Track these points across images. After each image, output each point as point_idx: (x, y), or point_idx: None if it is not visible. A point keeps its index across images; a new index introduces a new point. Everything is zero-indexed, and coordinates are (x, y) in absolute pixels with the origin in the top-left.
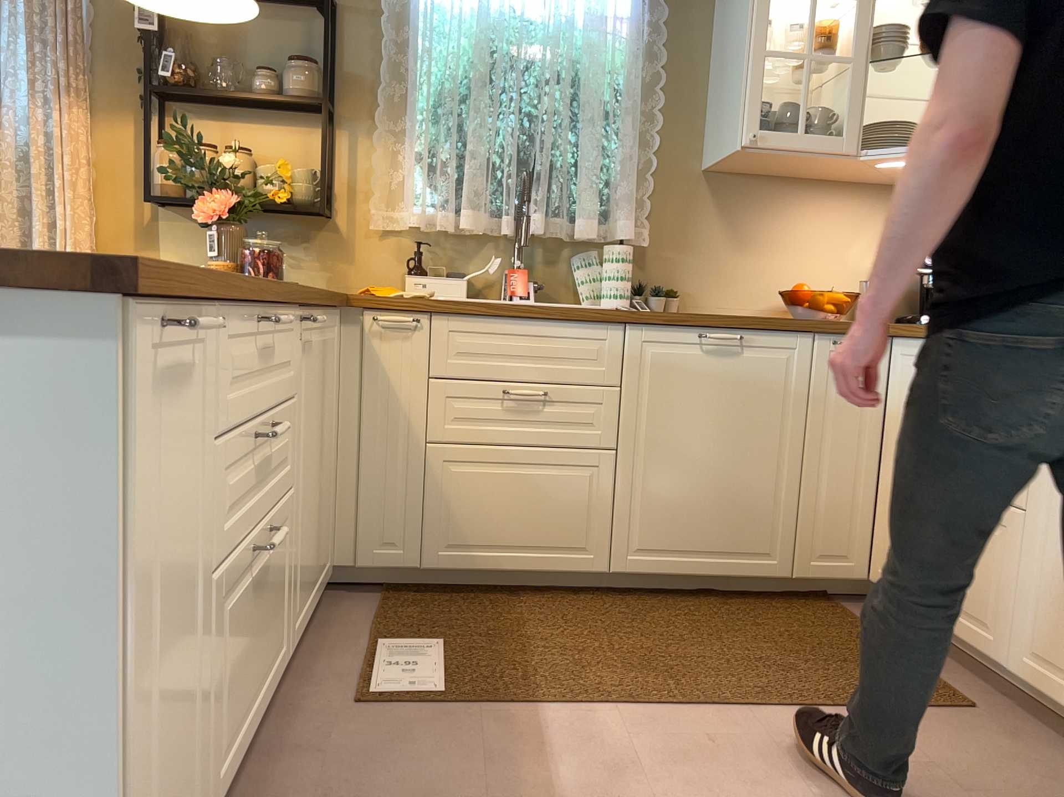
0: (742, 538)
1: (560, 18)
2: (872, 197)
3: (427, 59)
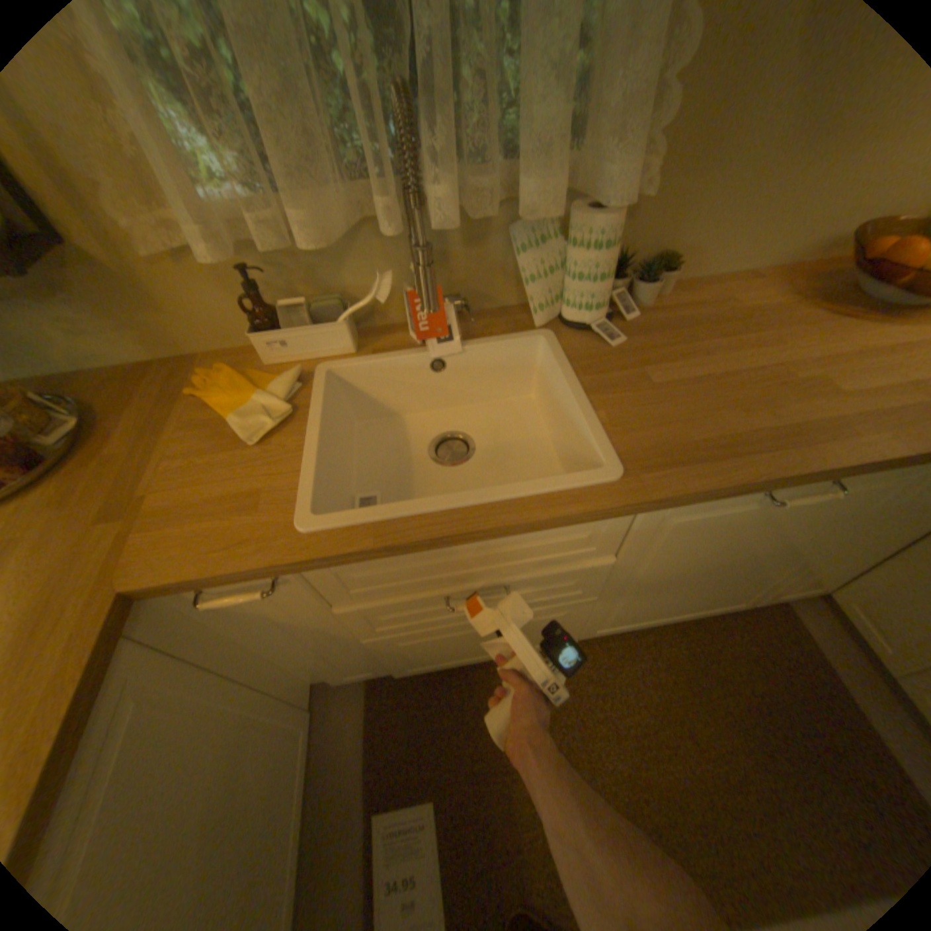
0: (719, 604)
1: None
2: None
3: None
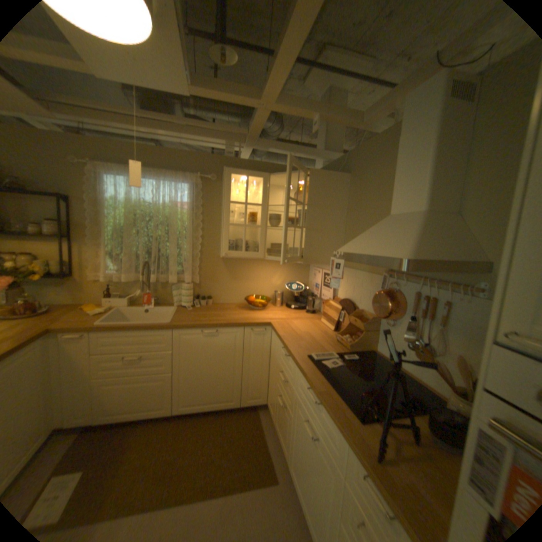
0: (221, 397)
1: (162, 202)
2: (278, 262)
3: (105, 218)
